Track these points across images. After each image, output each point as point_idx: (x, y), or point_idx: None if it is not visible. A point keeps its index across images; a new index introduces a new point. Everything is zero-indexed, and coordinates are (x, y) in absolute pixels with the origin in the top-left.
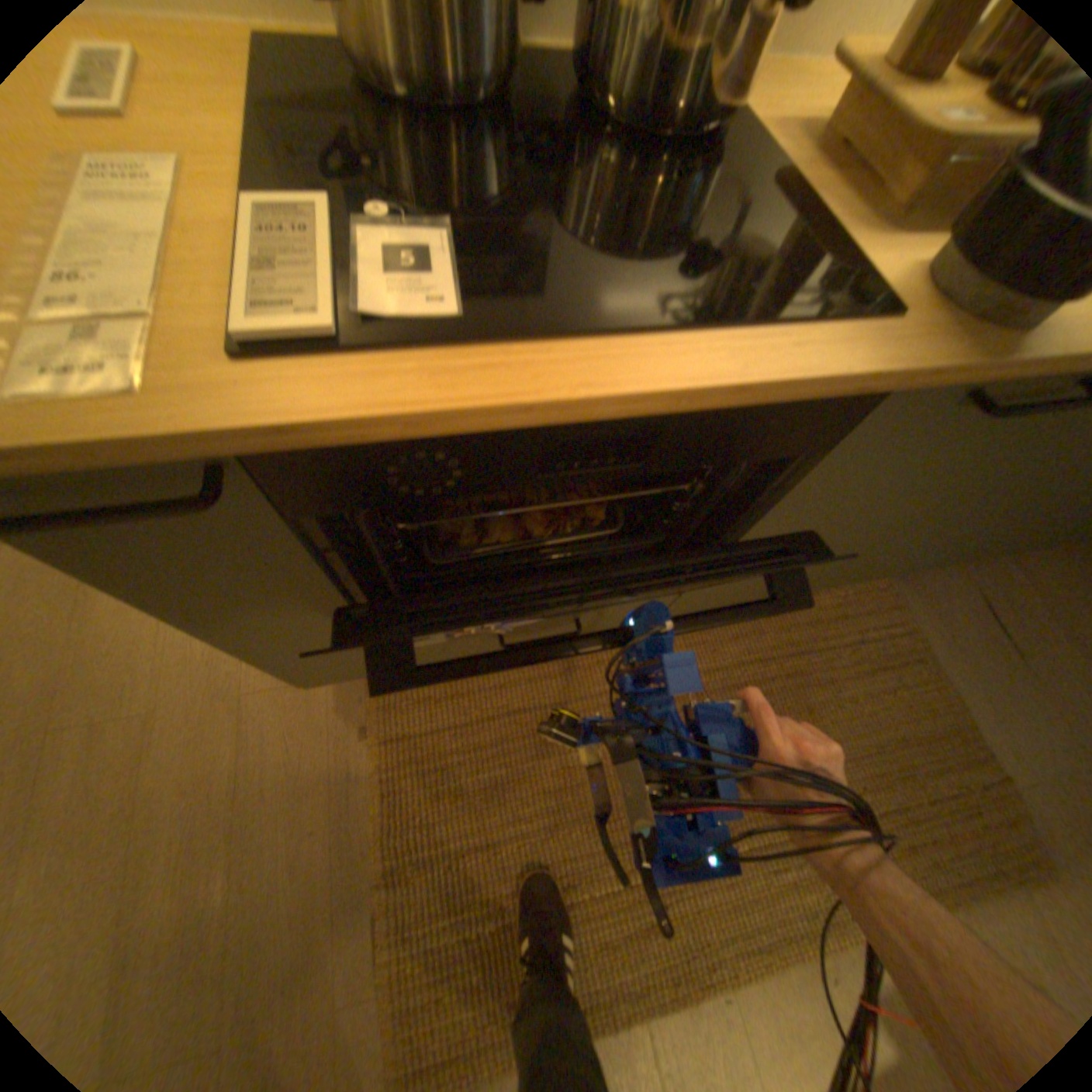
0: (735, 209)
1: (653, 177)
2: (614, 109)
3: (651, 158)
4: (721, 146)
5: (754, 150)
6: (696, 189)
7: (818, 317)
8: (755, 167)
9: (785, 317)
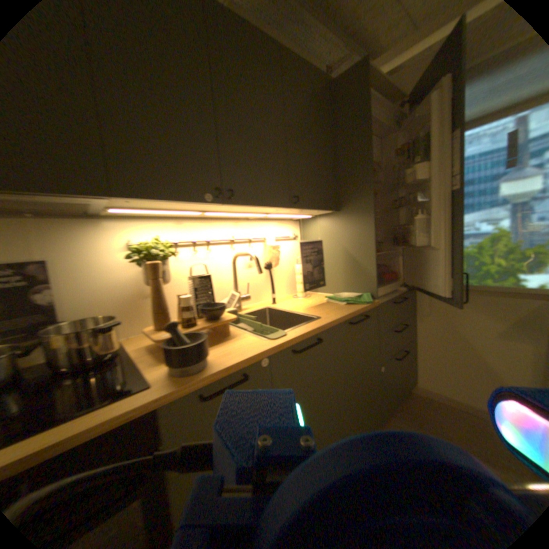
0: (94, 381)
1: (64, 384)
2: (59, 370)
3: (71, 378)
4: (107, 363)
5: (121, 360)
6: (85, 380)
7: (106, 403)
8: (113, 365)
9: (90, 409)
